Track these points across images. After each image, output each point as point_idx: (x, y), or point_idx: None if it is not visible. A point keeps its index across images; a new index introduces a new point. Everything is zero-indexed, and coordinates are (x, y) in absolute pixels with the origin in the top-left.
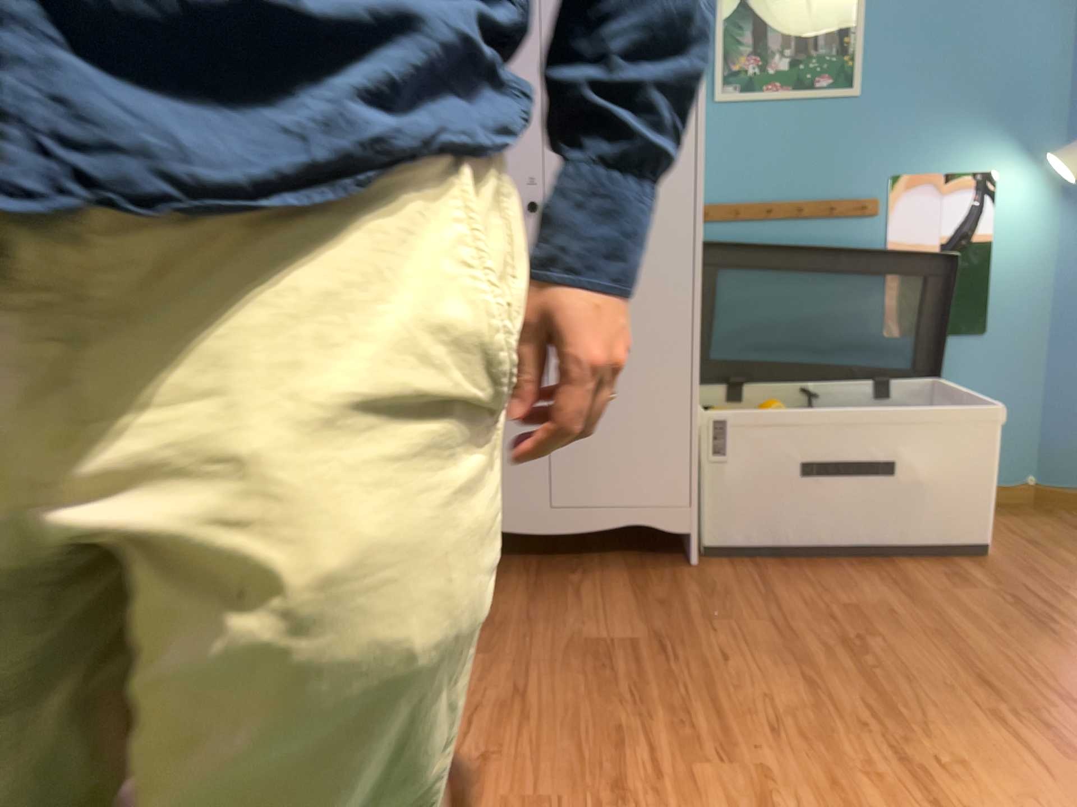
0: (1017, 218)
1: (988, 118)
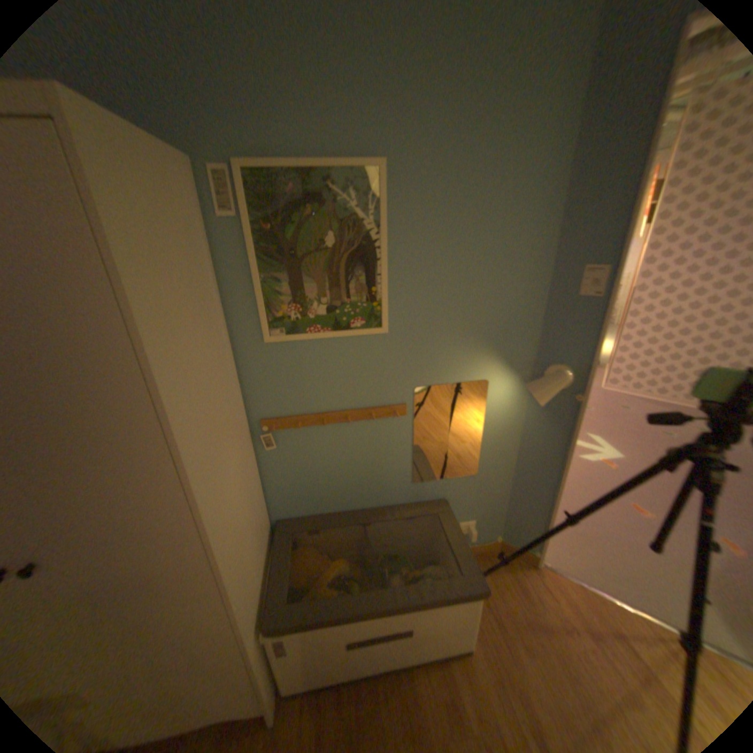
0: (498, 407)
1: (483, 344)
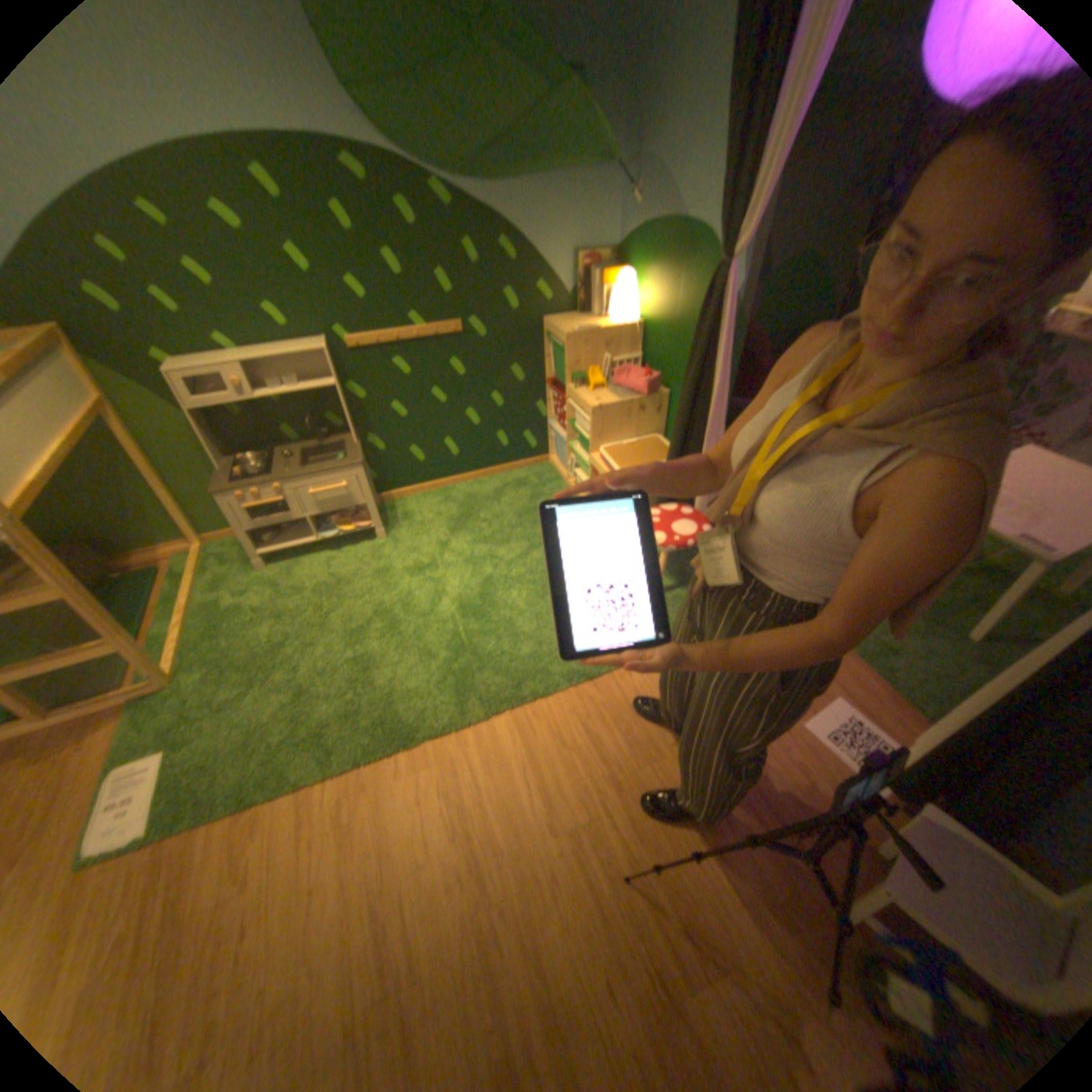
0: None
1: None
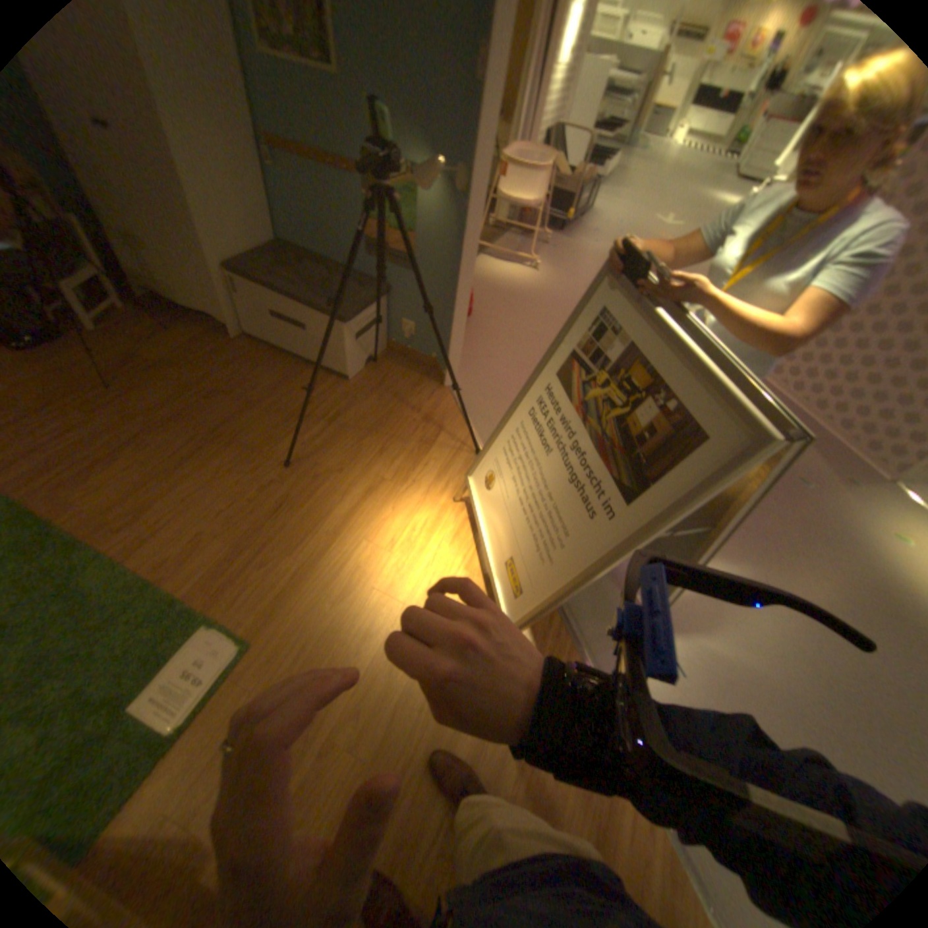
0: (426, 205)
1: (410, 121)
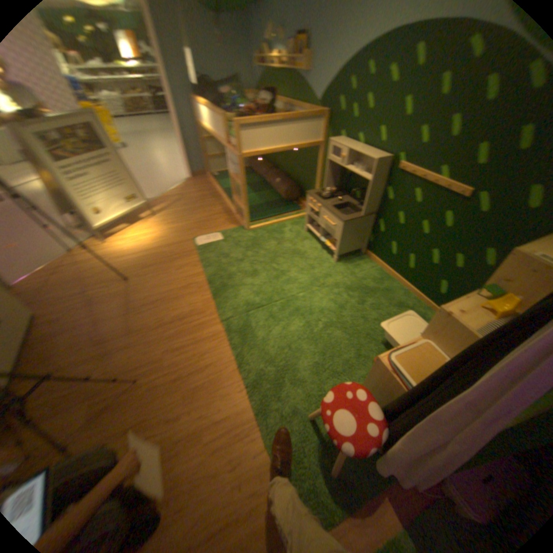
0: None
1: None
